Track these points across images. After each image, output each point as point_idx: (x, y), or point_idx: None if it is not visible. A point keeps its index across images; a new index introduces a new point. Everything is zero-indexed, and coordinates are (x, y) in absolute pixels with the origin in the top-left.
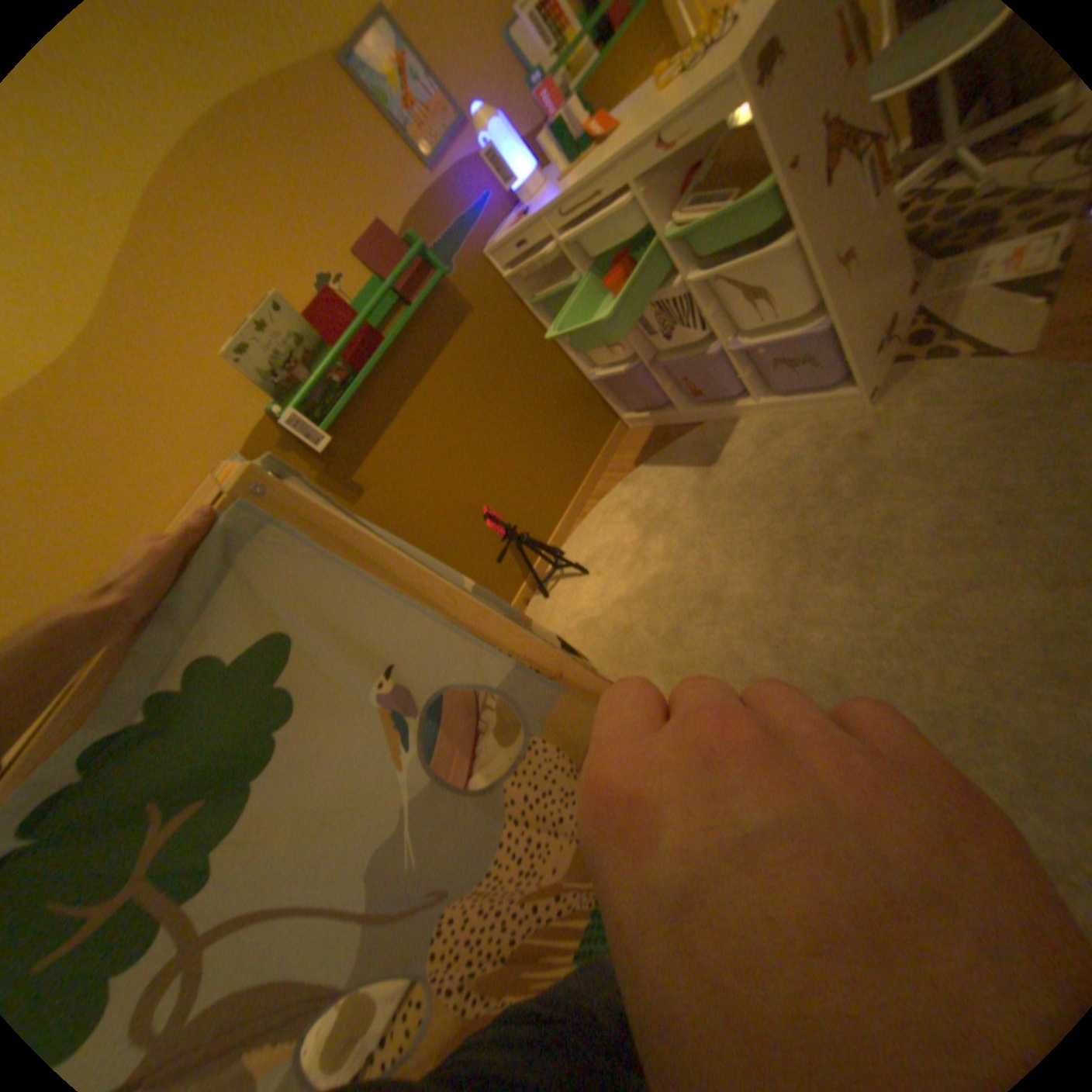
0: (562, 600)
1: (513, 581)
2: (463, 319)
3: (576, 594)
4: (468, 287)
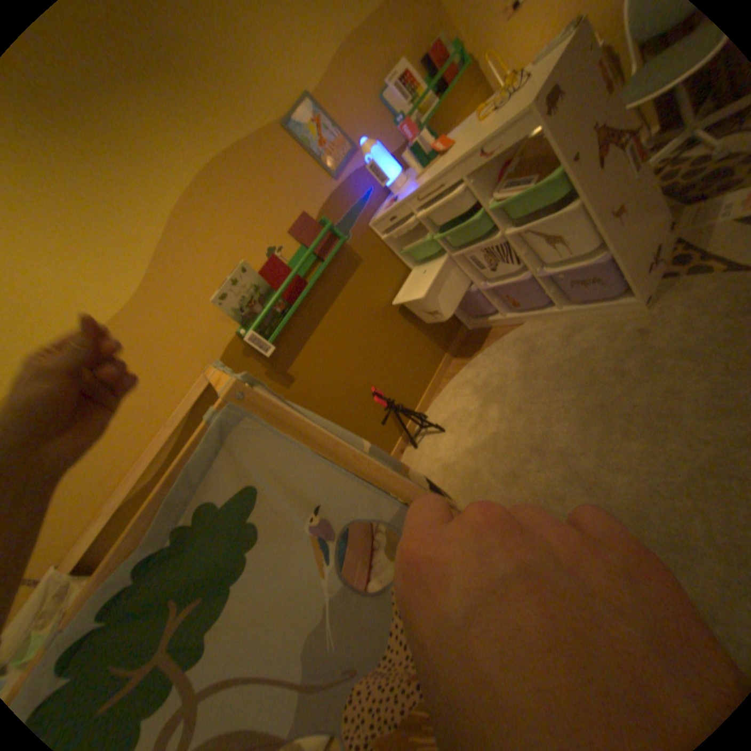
0: (427, 450)
1: (392, 437)
2: (357, 266)
3: (437, 446)
4: (360, 246)
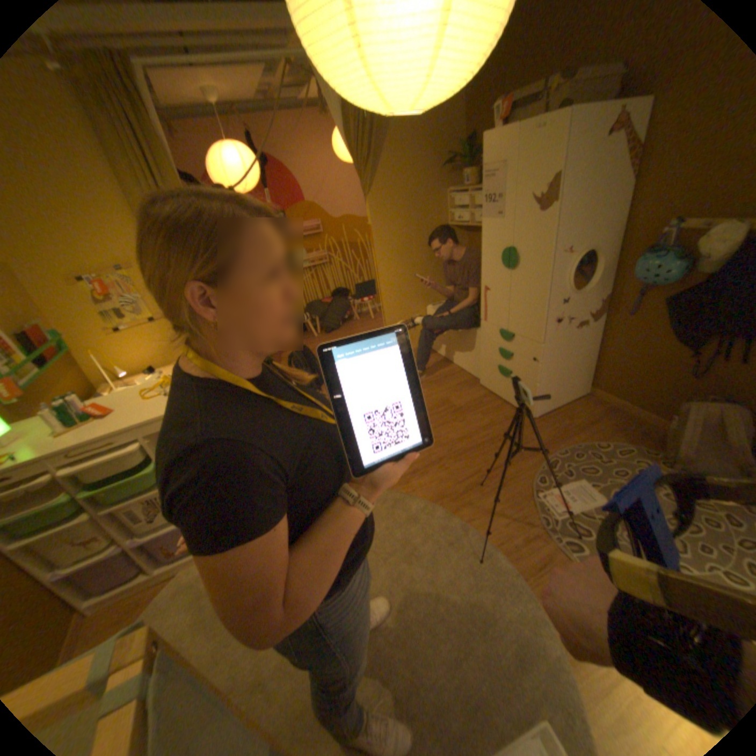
0: None
1: None
2: None
3: None
4: None
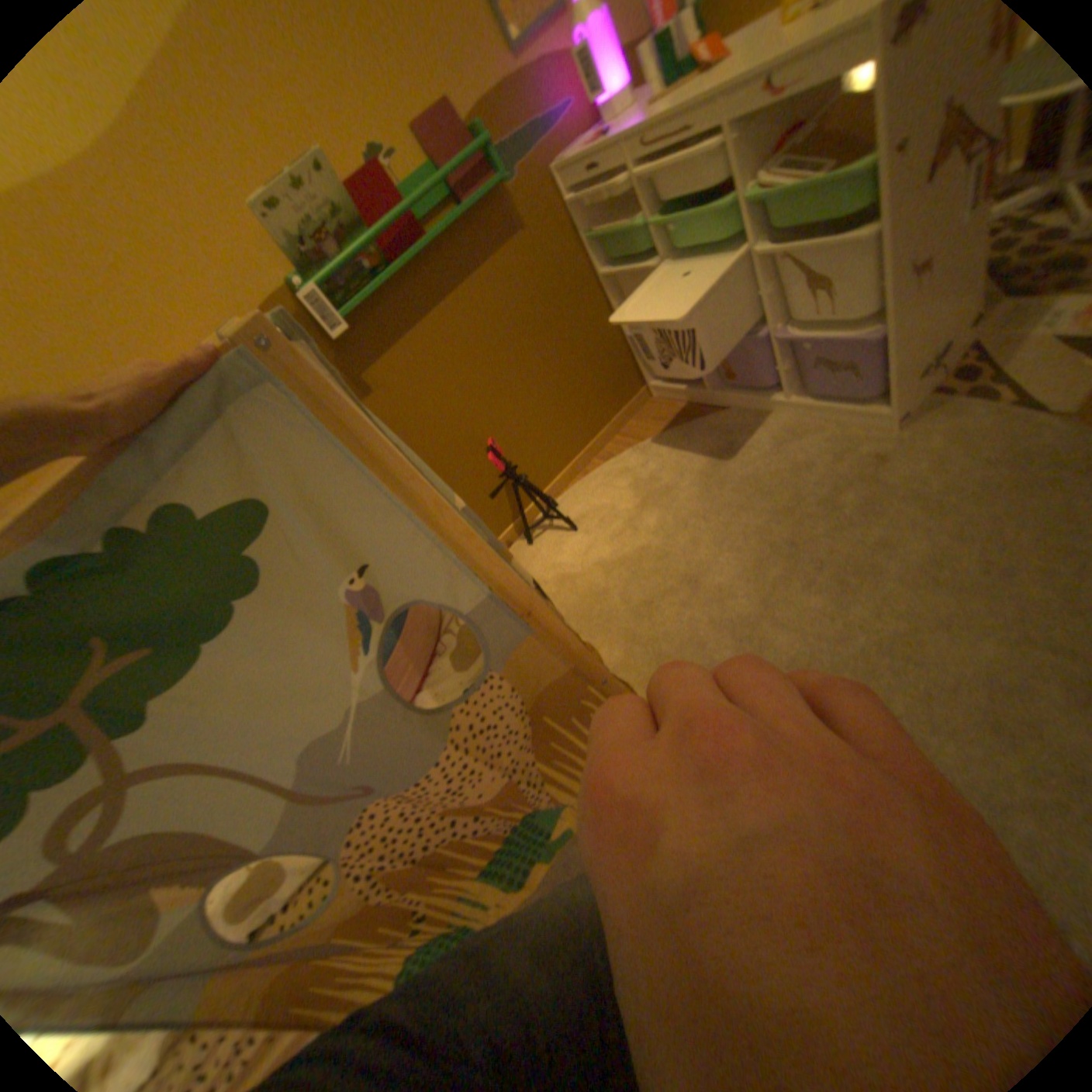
0: (544, 550)
1: (500, 521)
2: (512, 235)
3: (559, 548)
4: (525, 200)
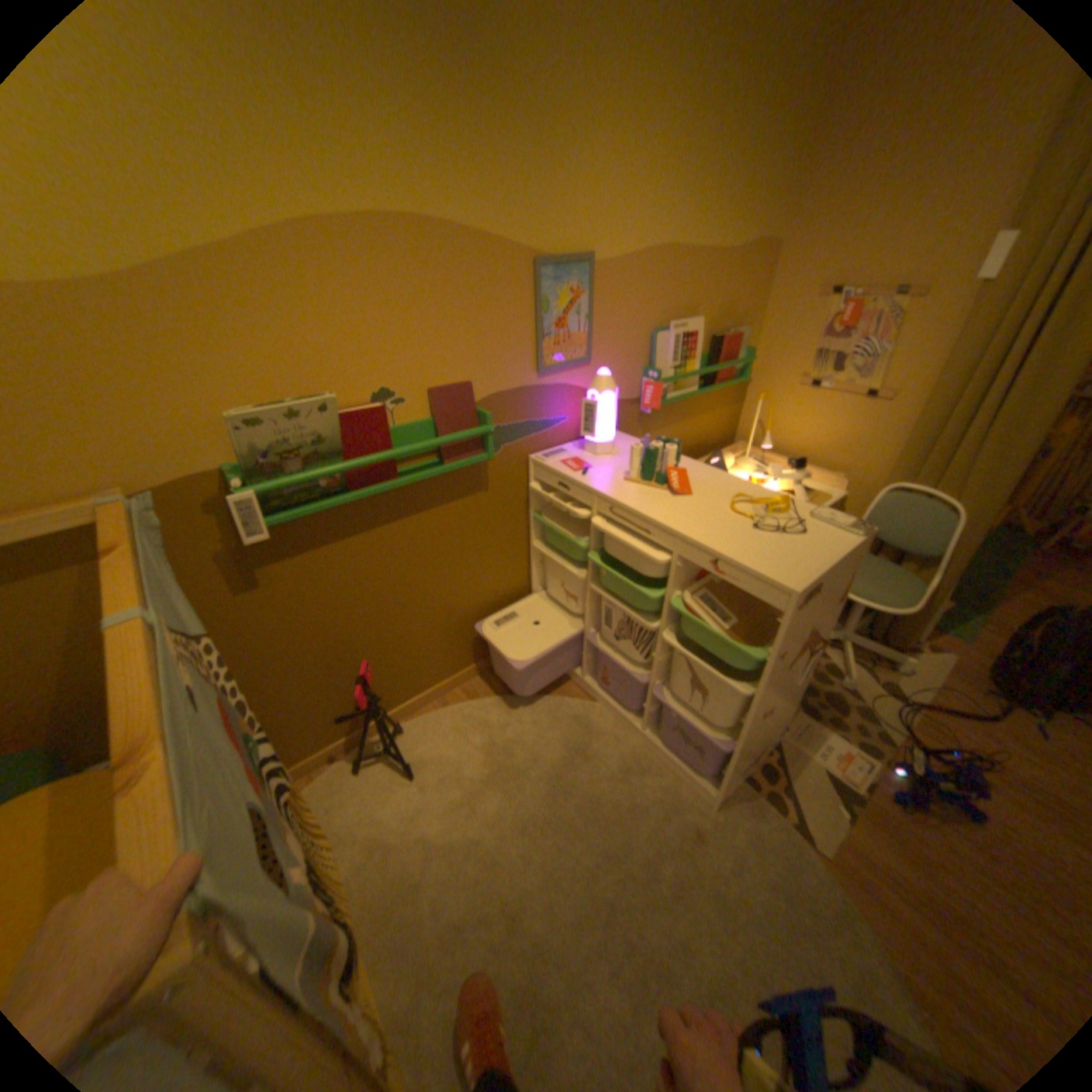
0: (368, 792)
1: (334, 734)
2: (474, 494)
3: (386, 797)
4: (497, 473)
